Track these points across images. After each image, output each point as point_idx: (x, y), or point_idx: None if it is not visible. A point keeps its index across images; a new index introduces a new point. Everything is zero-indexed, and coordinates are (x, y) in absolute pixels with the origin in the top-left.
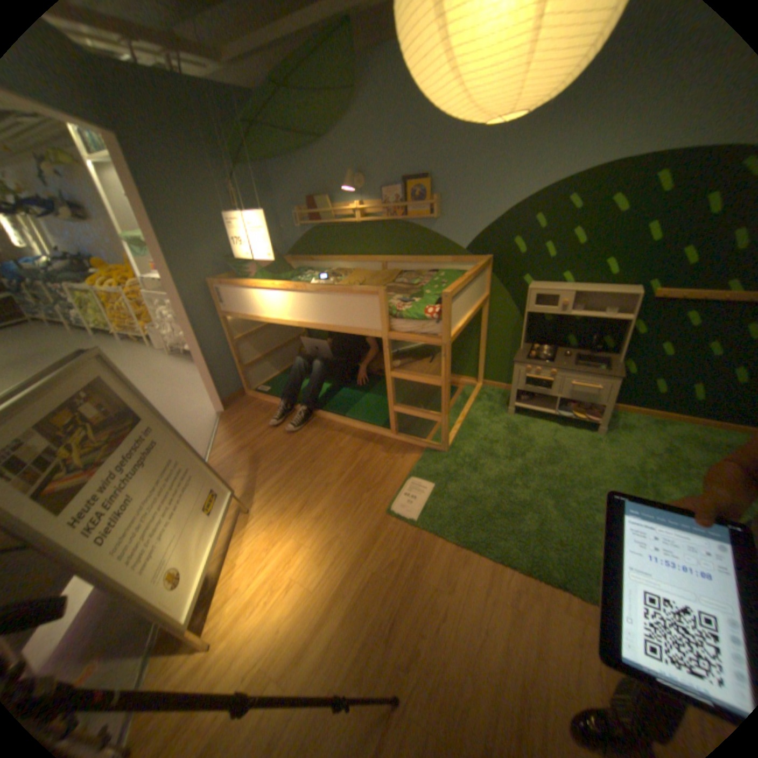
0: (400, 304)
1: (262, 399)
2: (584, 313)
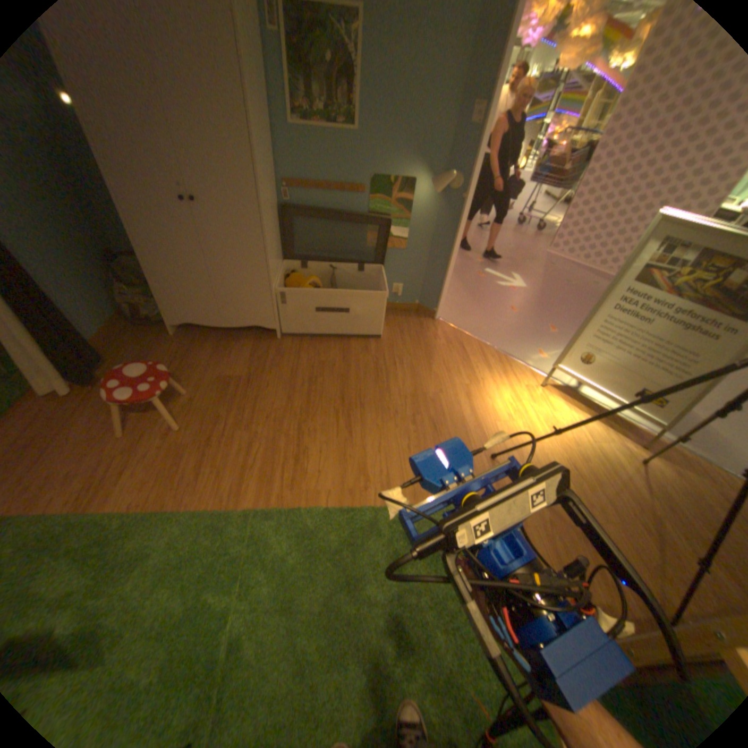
0: None
1: None
2: None
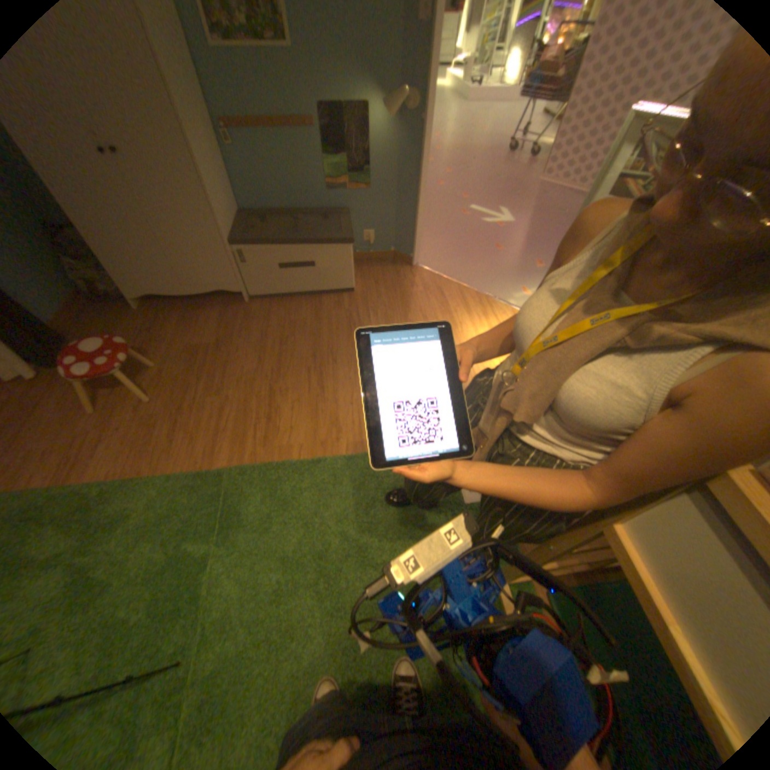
0: None
1: None
2: None
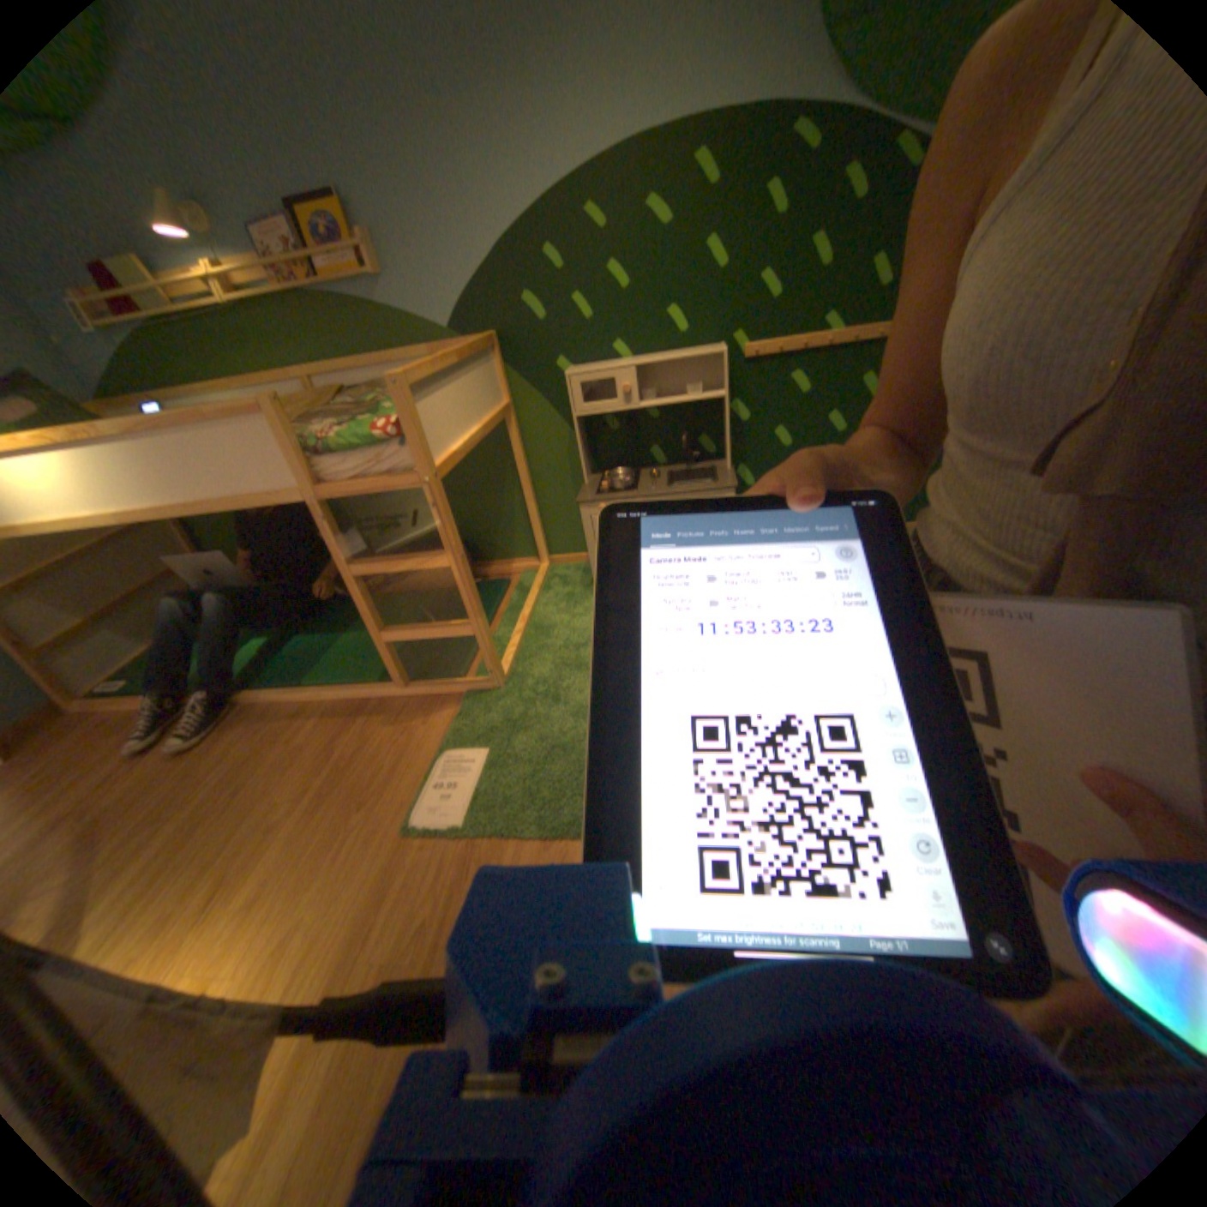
0: (325, 427)
1: (105, 707)
2: (657, 398)
